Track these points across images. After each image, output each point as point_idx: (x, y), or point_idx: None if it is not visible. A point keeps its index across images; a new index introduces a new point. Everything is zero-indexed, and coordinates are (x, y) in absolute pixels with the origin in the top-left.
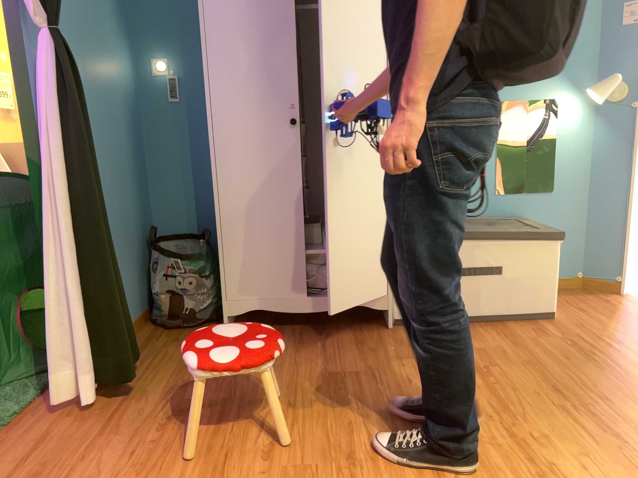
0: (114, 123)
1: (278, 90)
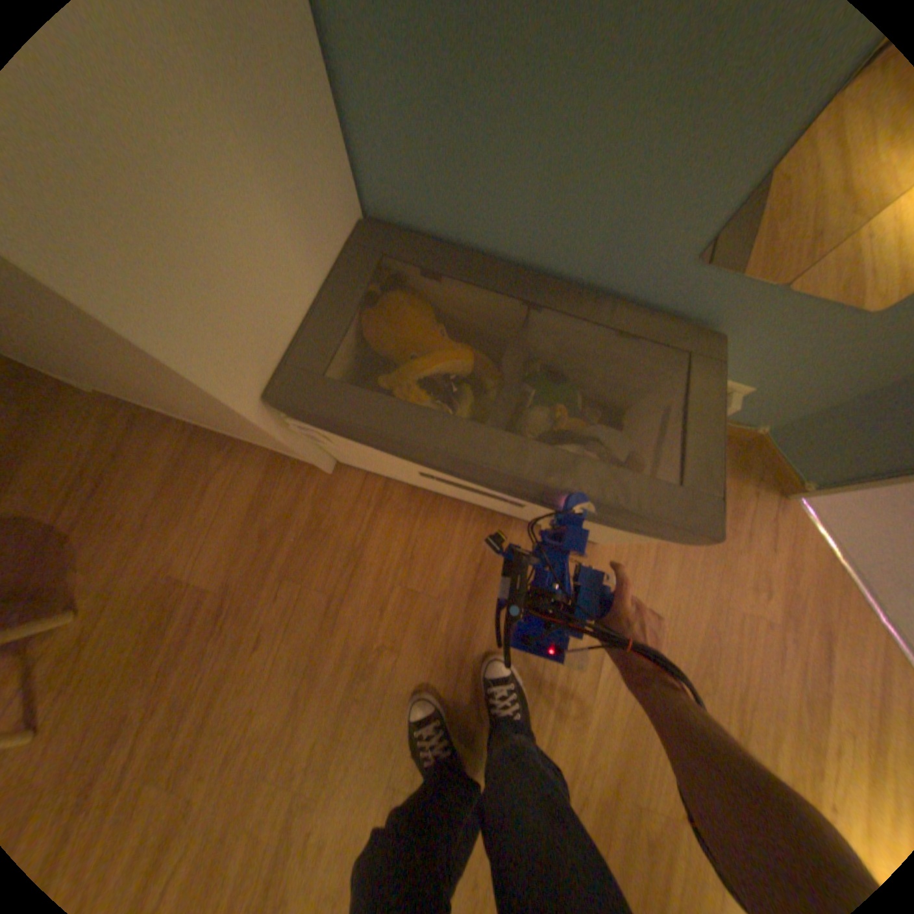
0: None
1: None
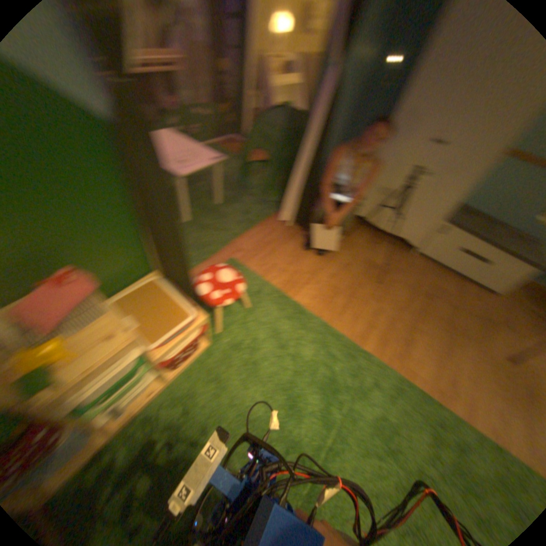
0: (351, 100)
1: (442, 120)
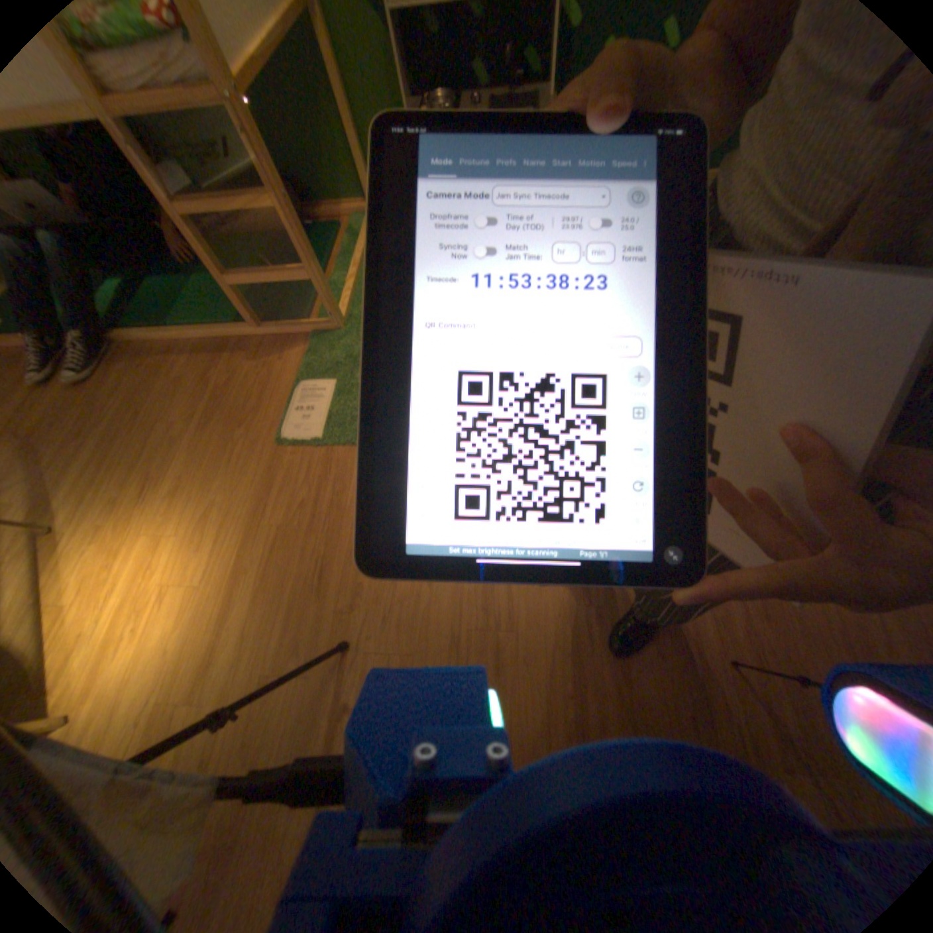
0: None
1: None
